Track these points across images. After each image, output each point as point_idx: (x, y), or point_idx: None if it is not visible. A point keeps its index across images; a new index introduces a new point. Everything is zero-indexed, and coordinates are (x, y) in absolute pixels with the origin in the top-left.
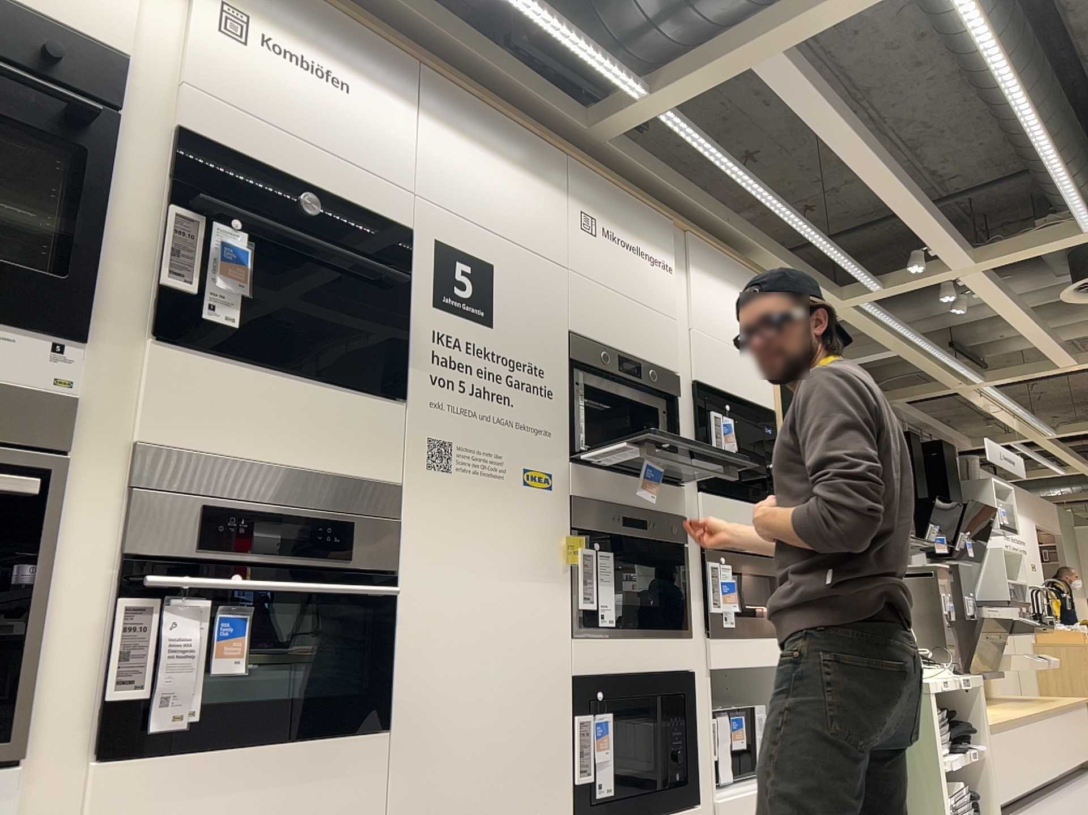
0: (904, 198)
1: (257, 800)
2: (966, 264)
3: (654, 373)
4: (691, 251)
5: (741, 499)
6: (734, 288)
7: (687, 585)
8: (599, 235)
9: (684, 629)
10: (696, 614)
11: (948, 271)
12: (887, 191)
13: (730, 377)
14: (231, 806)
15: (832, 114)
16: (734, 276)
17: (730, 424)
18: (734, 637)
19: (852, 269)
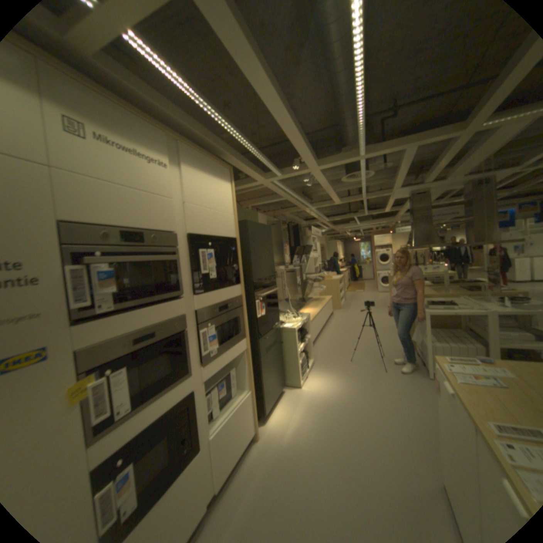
0: (296, 131)
1: None
2: (317, 167)
3: (155, 237)
4: (182, 153)
5: (219, 288)
6: (213, 176)
7: (186, 350)
8: (91, 138)
9: (186, 374)
10: (194, 359)
11: (309, 169)
12: (288, 126)
13: (211, 226)
14: None
15: (258, 61)
16: (212, 169)
17: (211, 252)
18: (217, 357)
19: (271, 166)
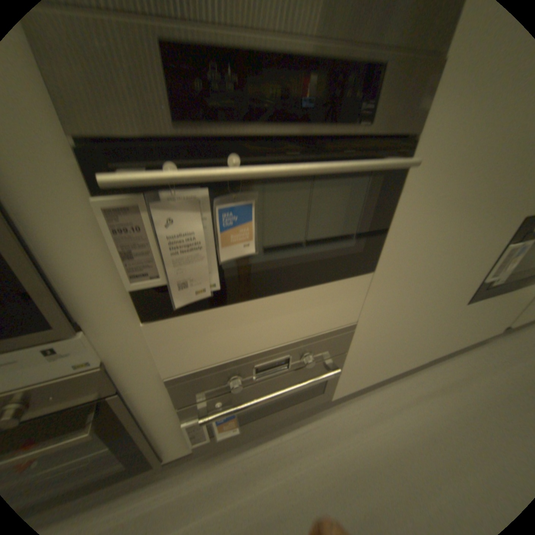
0: None
1: (274, 321)
2: None
3: None
4: None
5: None
6: None
7: None
8: None
9: None
10: None
11: None
12: None
13: None
14: (256, 325)
15: None
16: None
17: None
18: None
19: None
